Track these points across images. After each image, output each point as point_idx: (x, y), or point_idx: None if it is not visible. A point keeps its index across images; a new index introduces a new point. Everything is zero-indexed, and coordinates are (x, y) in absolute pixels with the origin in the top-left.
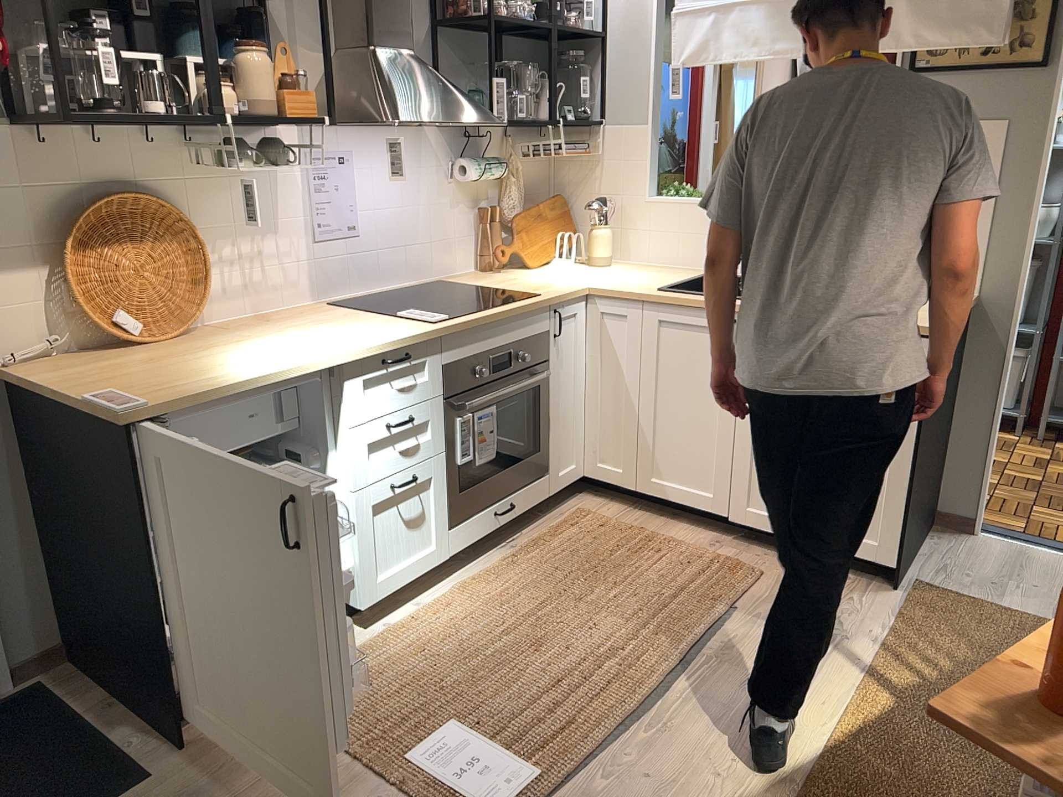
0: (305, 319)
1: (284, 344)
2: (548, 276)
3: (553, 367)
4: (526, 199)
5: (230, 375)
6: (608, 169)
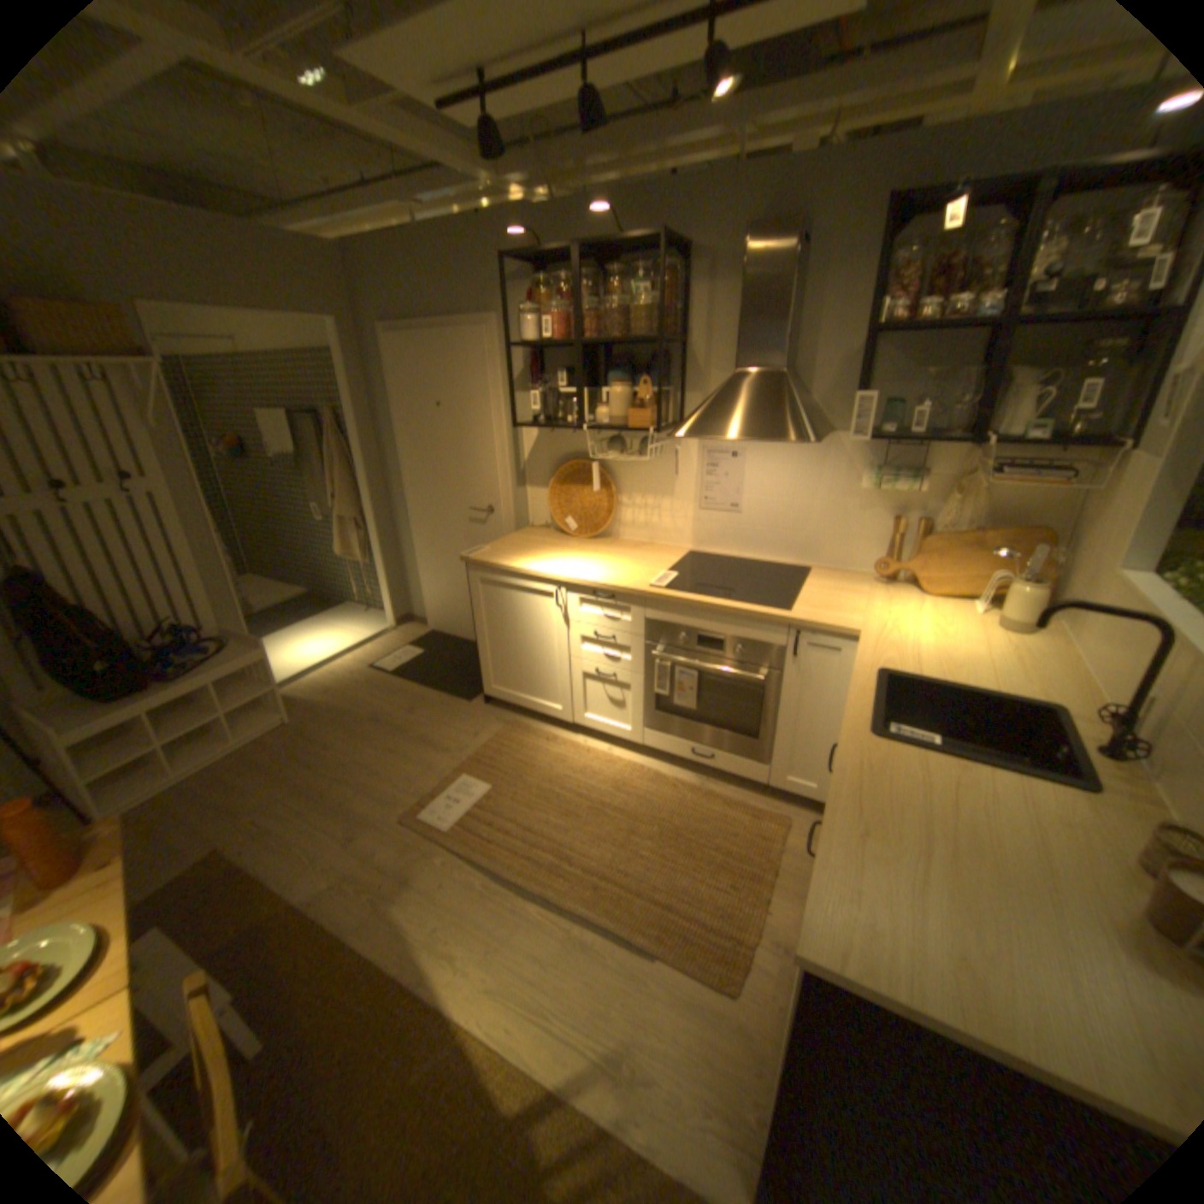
0: (646, 554)
1: (581, 560)
2: (891, 607)
3: (786, 681)
4: (1002, 522)
5: (517, 561)
6: (1113, 513)
